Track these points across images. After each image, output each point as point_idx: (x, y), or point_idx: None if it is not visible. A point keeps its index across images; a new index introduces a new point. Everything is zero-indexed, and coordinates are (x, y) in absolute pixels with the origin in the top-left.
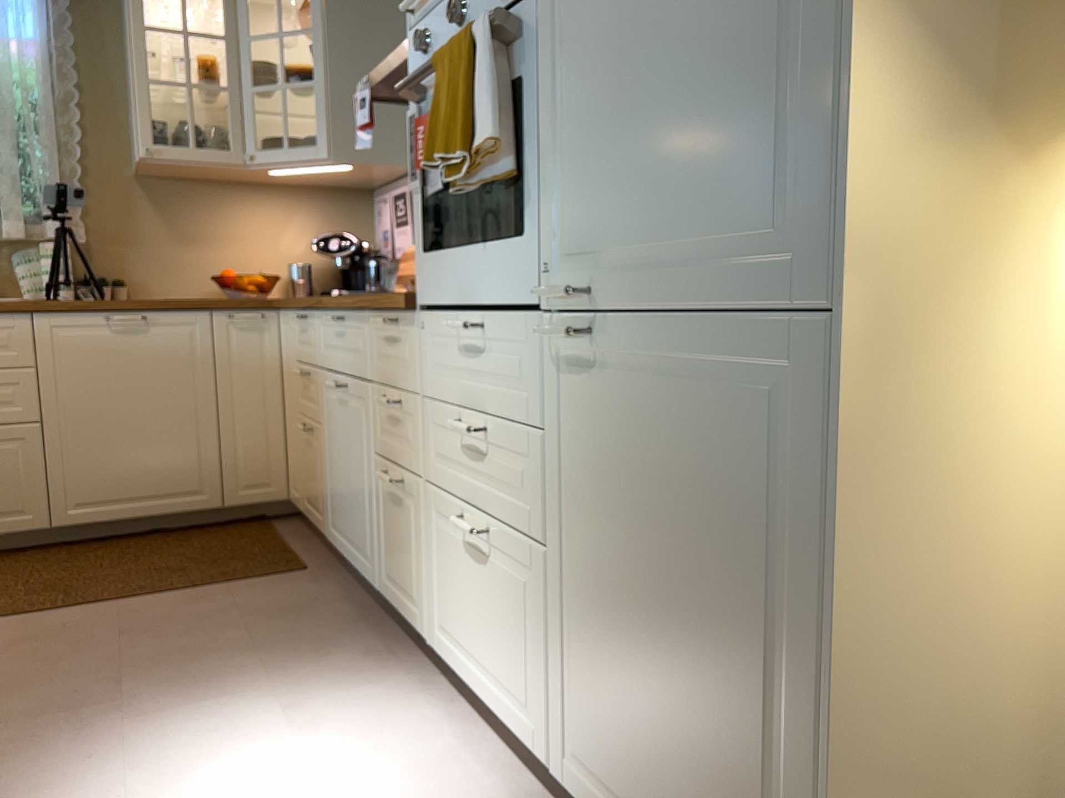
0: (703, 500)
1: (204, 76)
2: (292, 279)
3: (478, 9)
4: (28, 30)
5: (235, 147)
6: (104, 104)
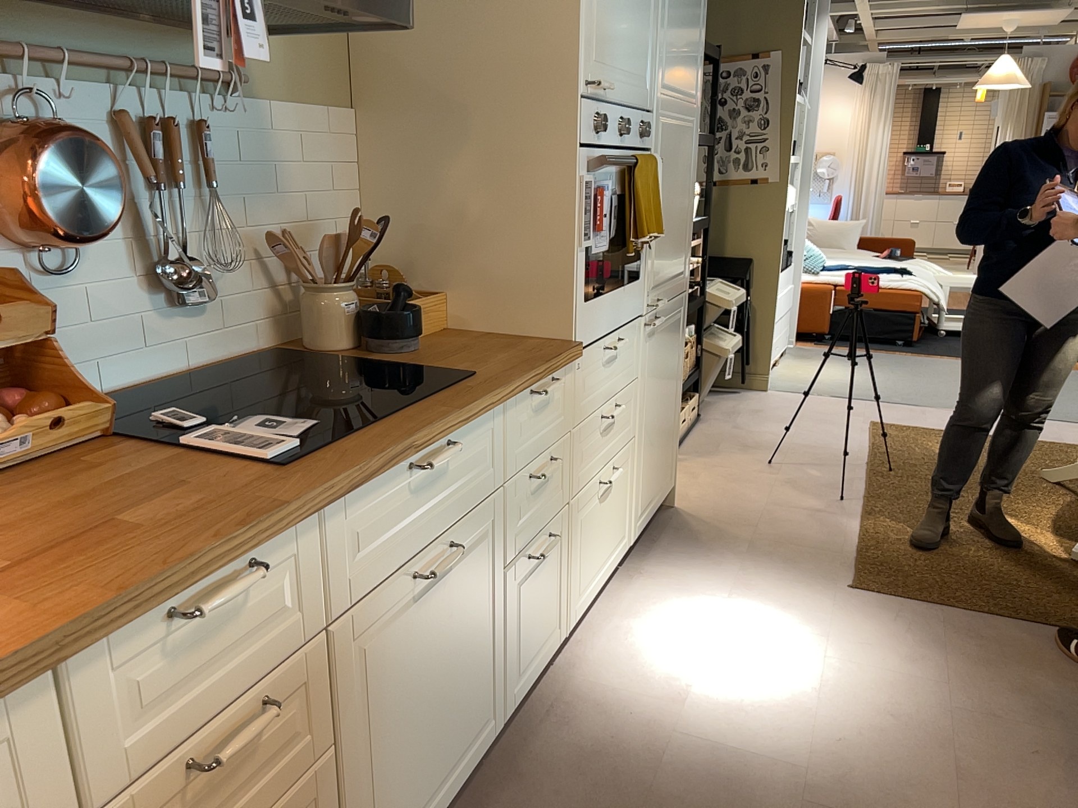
0: (669, 358)
1: None
2: None
3: (627, 138)
4: None
5: None
6: None
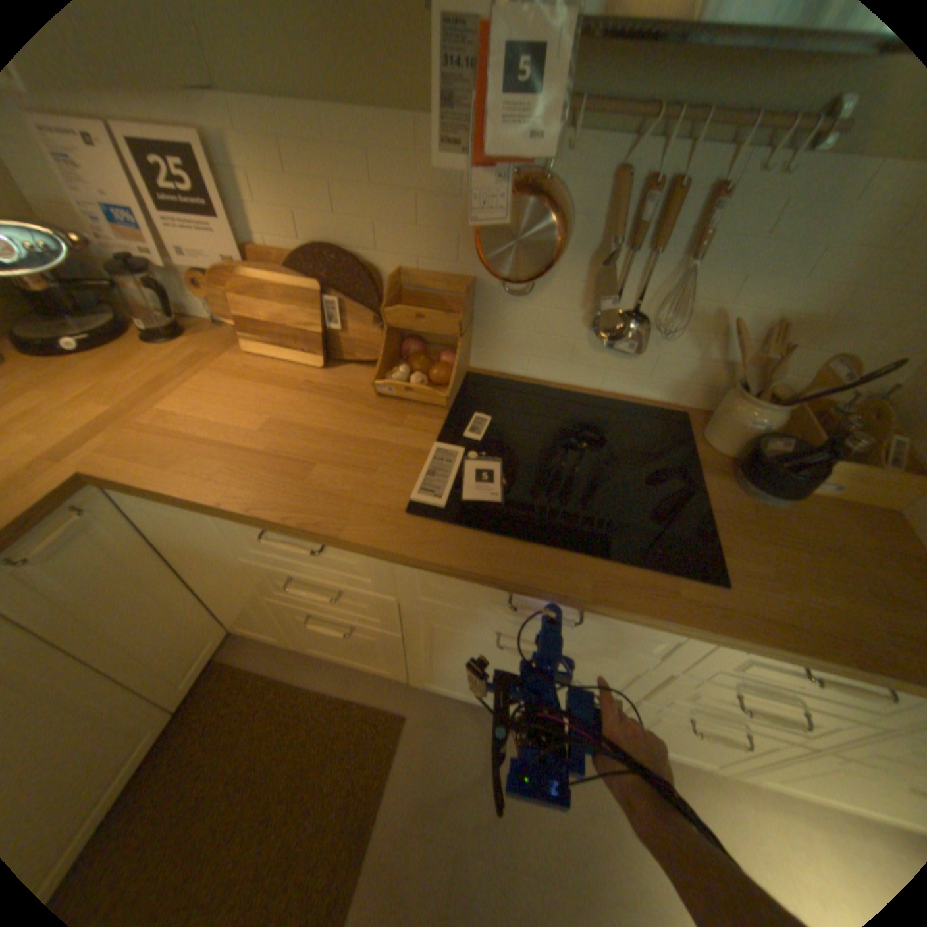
0: None
1: None
2: None
3: None
4: None
5: None
6: None
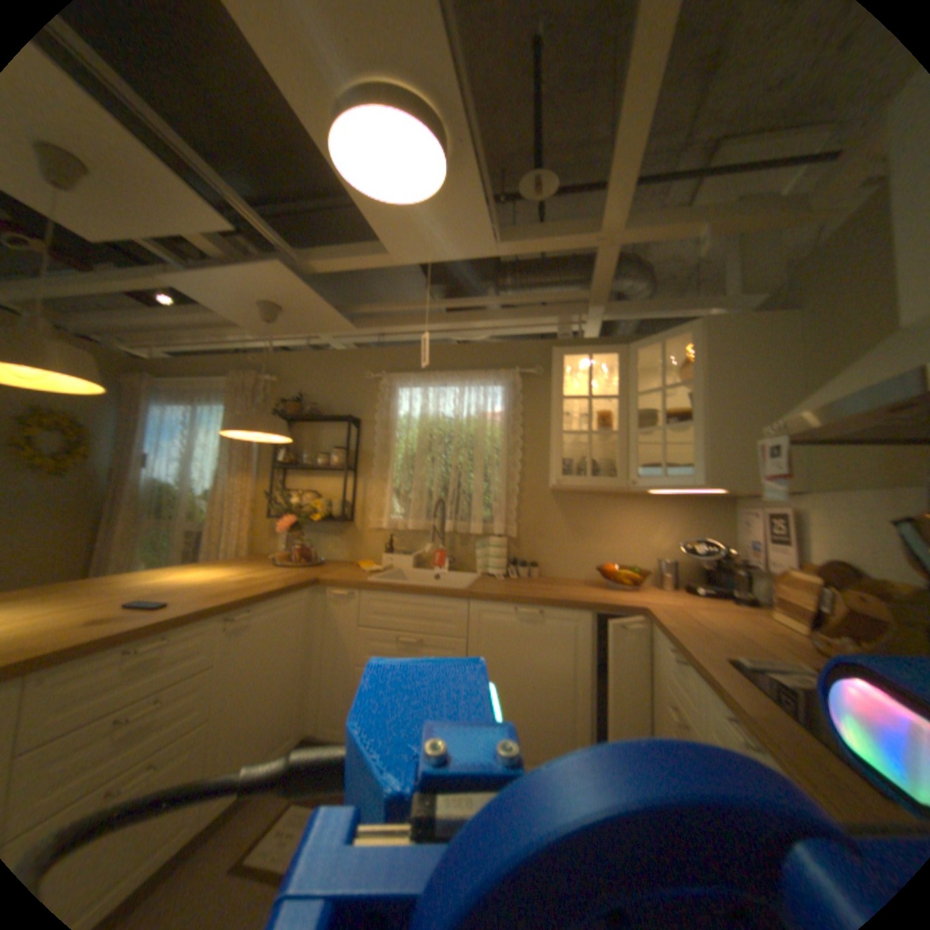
0: None
1: (602, 424)
2: (661, 571)
3: None
4: (499, 408)
5: (622, 473)
6: (537, 447)
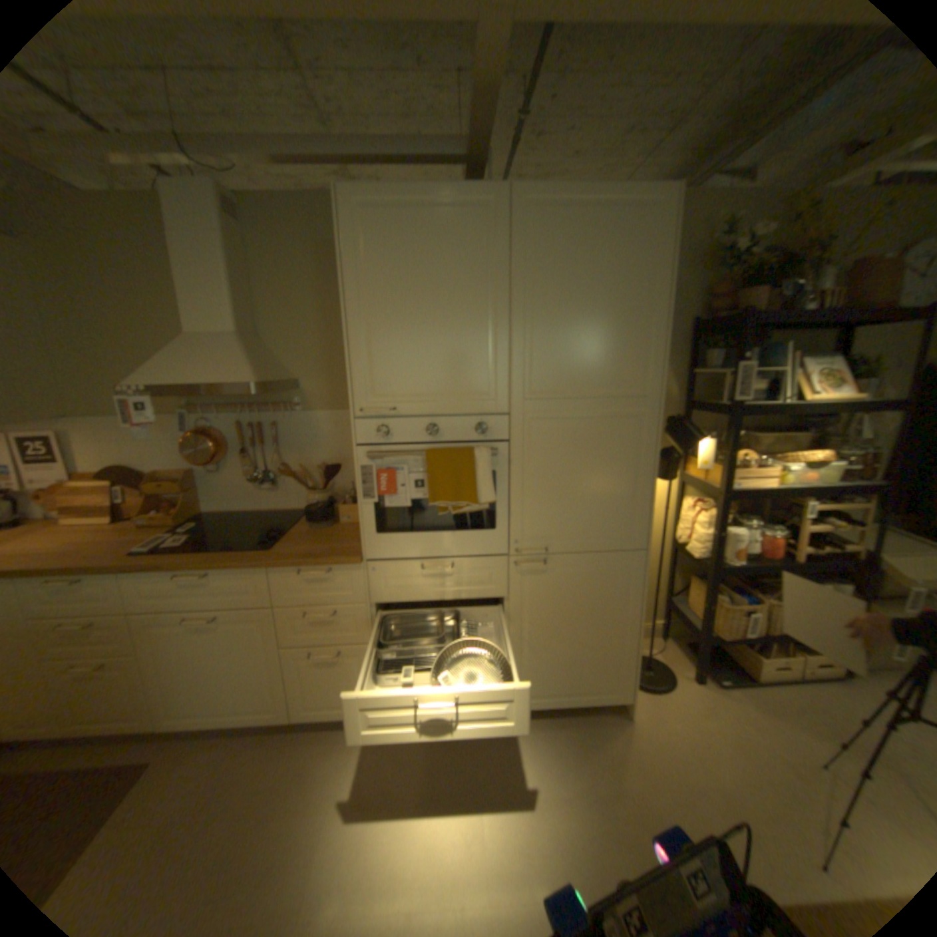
0: (594, 598)
1: None
2: None
3: (447, 433)
4: None
5: None
6: None
